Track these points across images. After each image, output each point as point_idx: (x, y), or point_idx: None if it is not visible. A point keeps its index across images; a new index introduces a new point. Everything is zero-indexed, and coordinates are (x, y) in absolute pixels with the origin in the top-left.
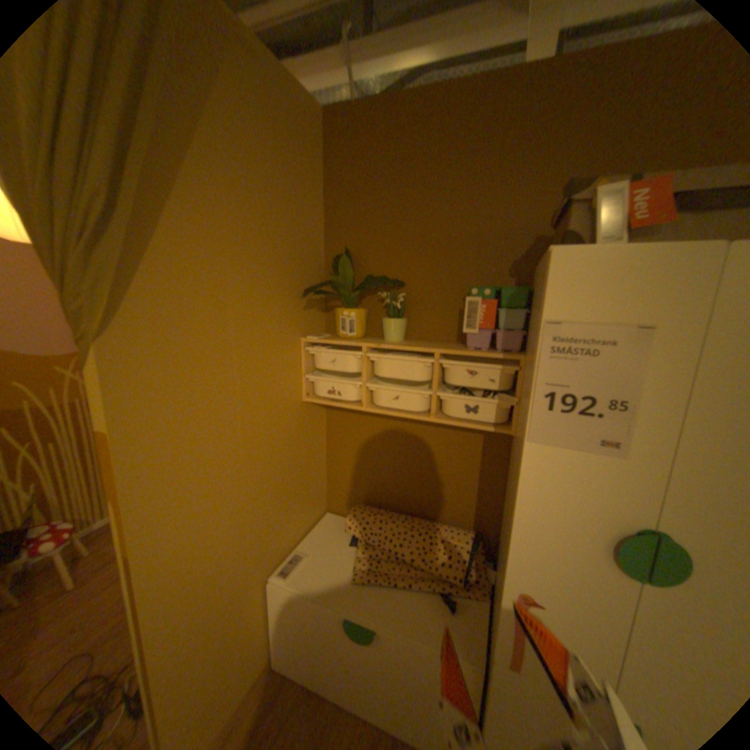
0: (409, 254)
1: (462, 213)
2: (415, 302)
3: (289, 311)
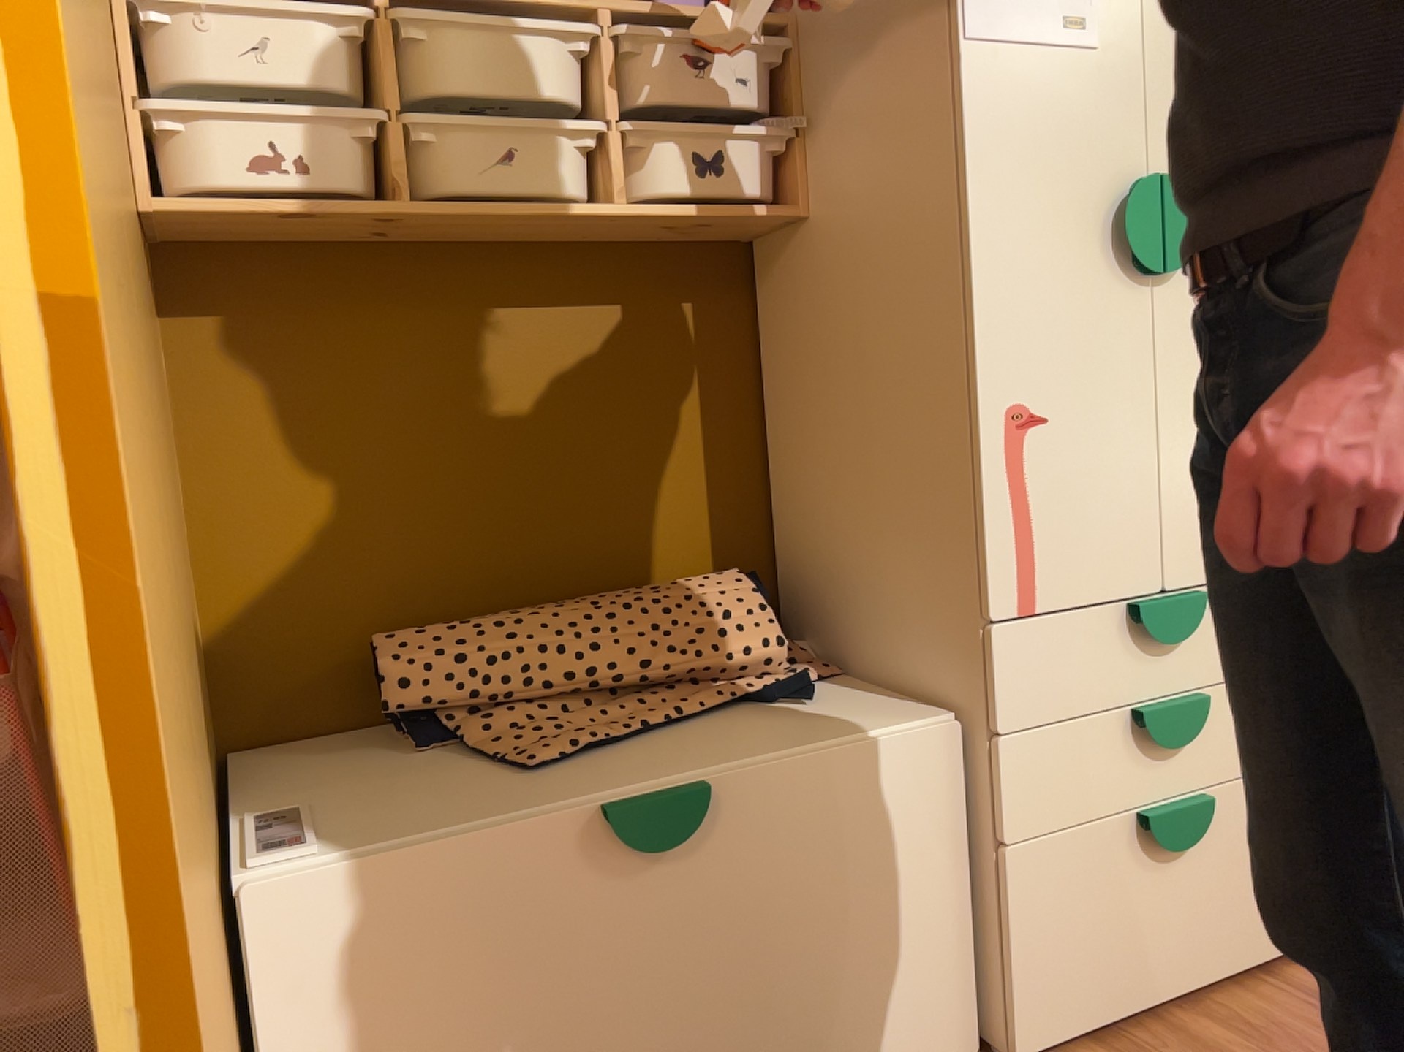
0: None
1: None
2: None
3: None
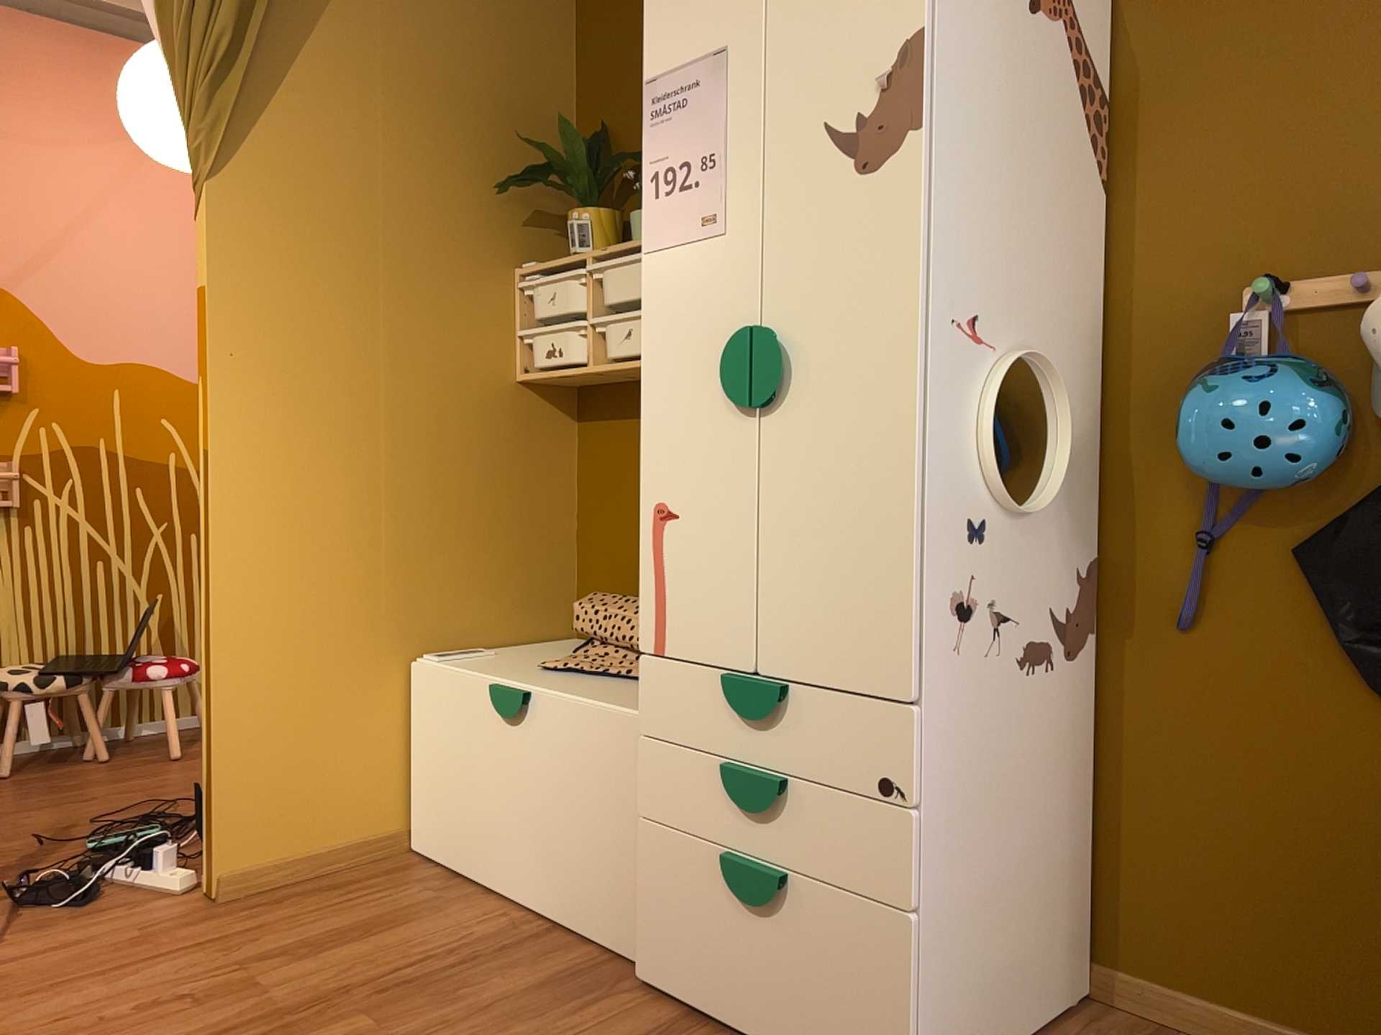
0: None
1: None
2: None
3: (491, 219)
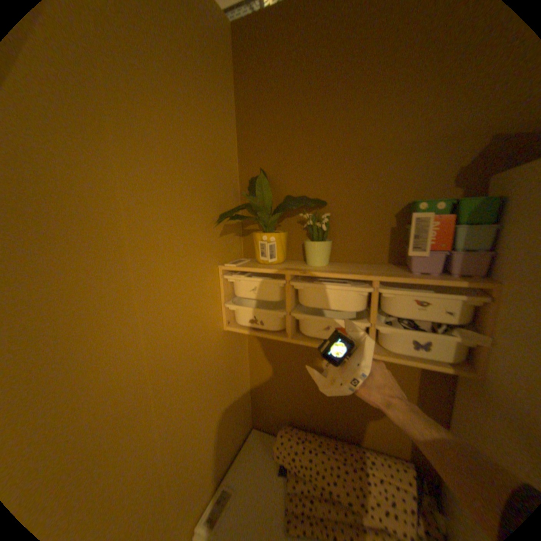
0: (331, 170)
1: (394, 117)
2: (339, 220)
3: (204, 238)
